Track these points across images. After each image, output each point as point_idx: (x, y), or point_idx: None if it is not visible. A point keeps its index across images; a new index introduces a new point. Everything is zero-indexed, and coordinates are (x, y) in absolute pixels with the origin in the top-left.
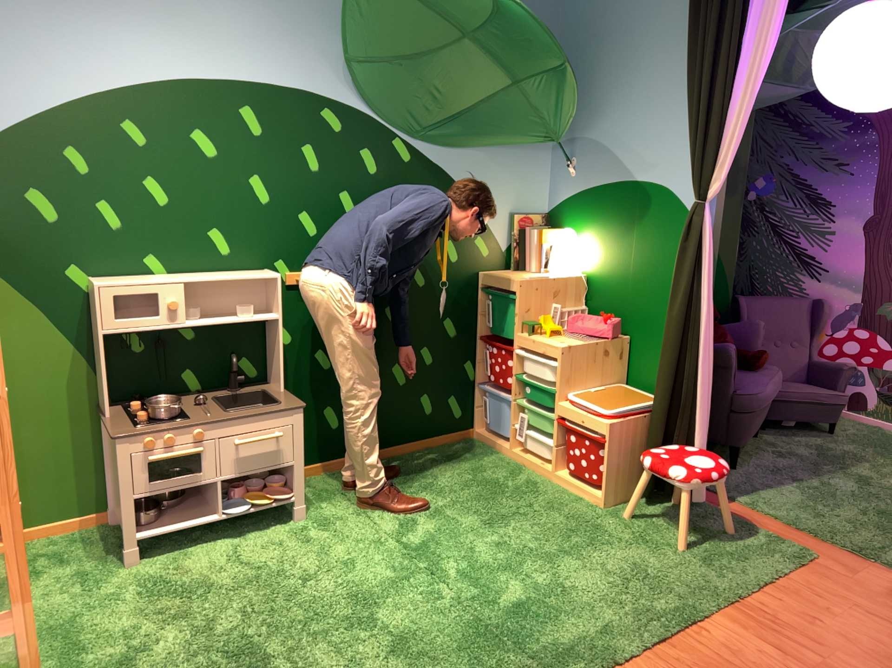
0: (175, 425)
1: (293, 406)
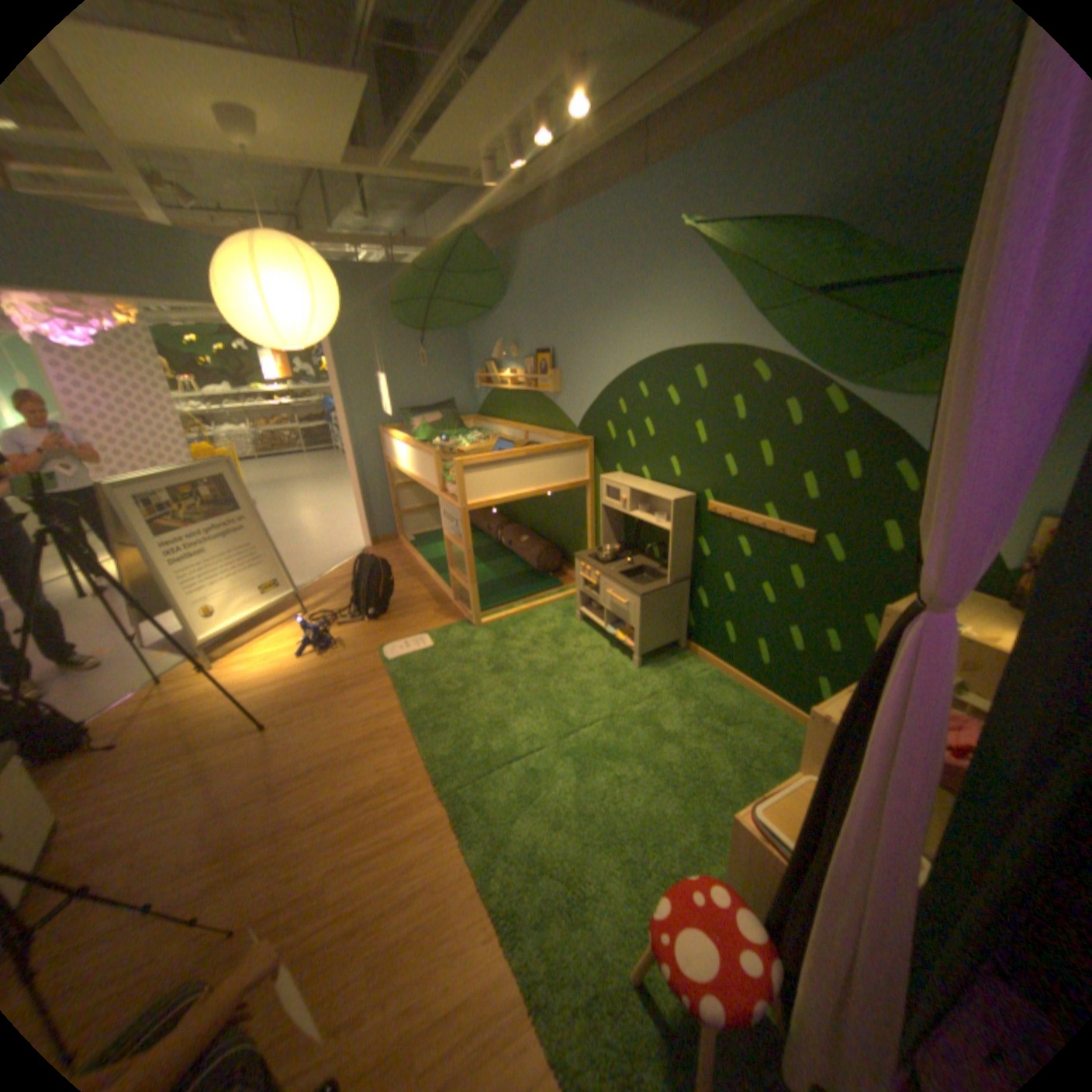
0: (592, 565)
1: (635, 592)
